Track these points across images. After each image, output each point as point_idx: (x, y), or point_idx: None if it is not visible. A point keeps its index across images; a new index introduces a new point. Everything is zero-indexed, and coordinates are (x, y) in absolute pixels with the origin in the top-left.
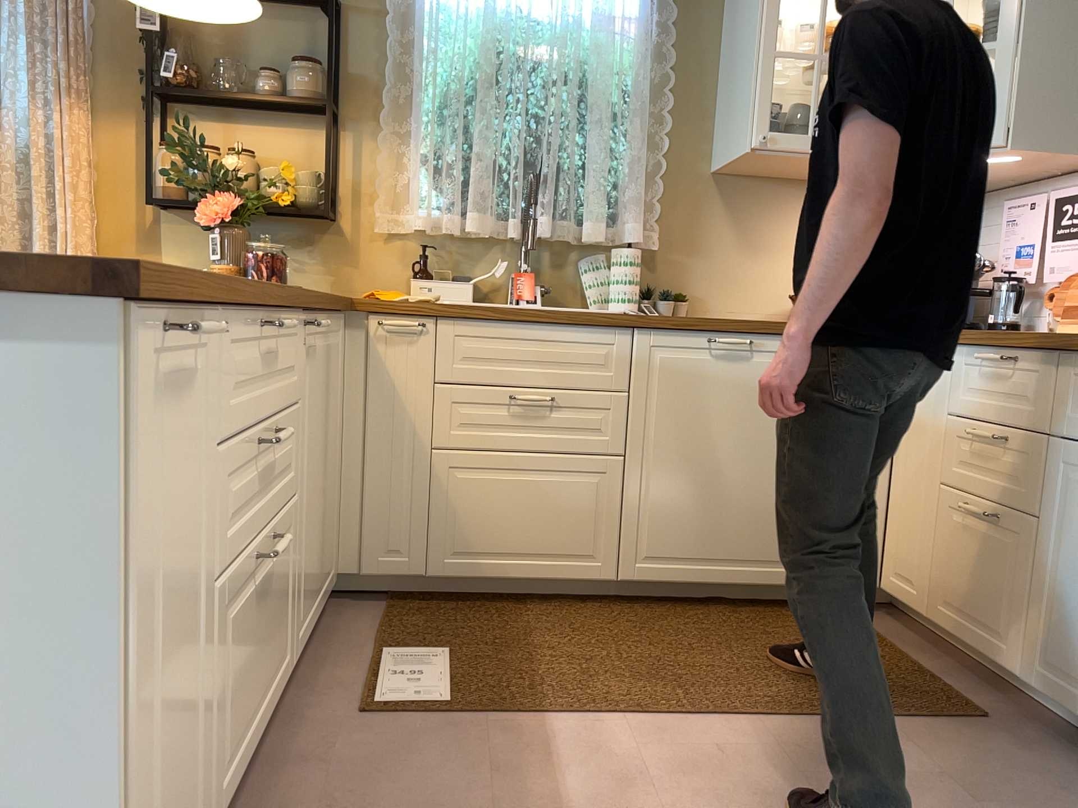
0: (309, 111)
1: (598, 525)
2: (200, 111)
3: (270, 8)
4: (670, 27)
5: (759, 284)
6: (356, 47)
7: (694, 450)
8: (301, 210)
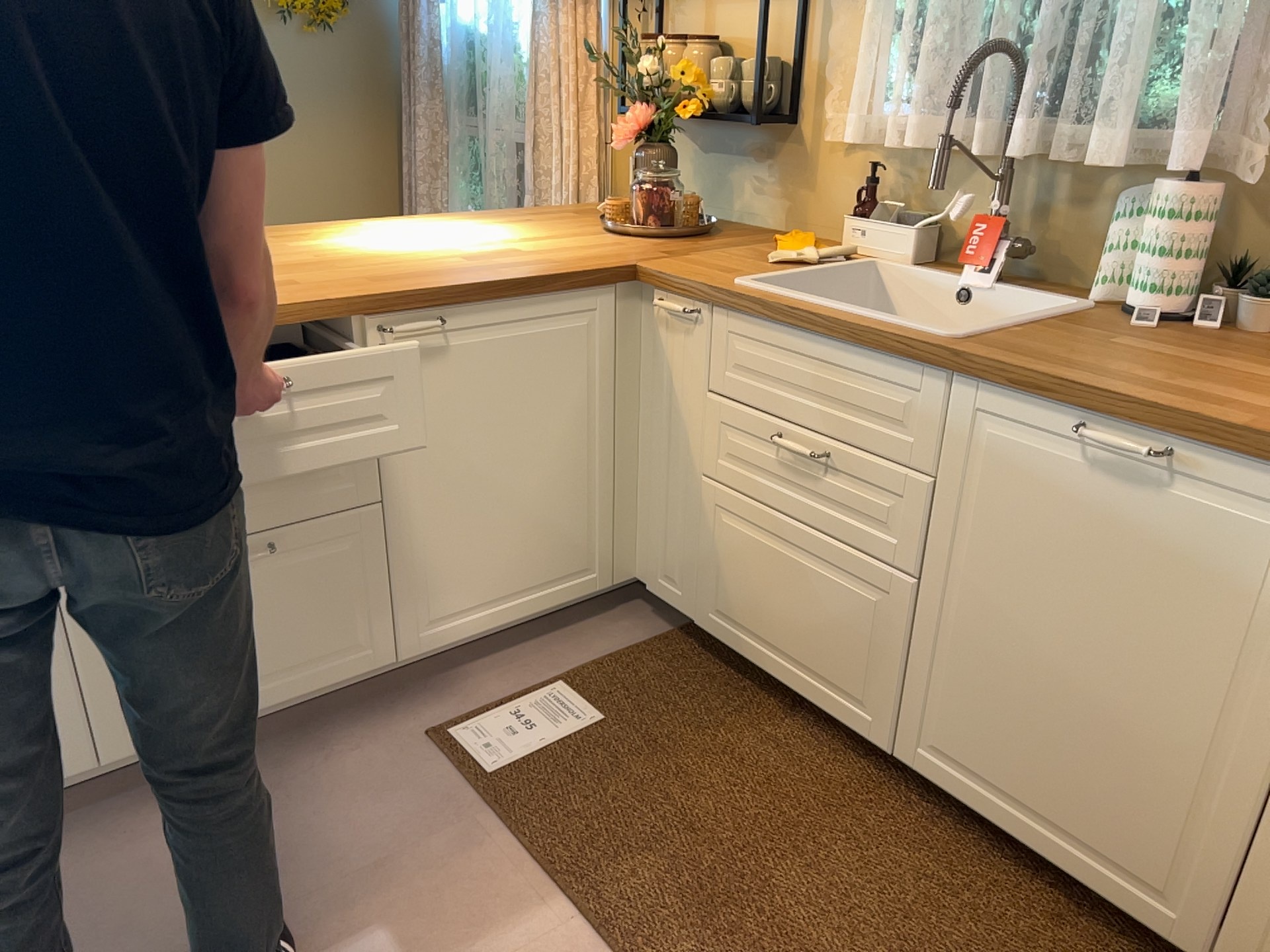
0: None
1: (872, 663)
2: None
3: None
4: None
5: None
6: None
7: (1026, 617)
8: (748, 113)
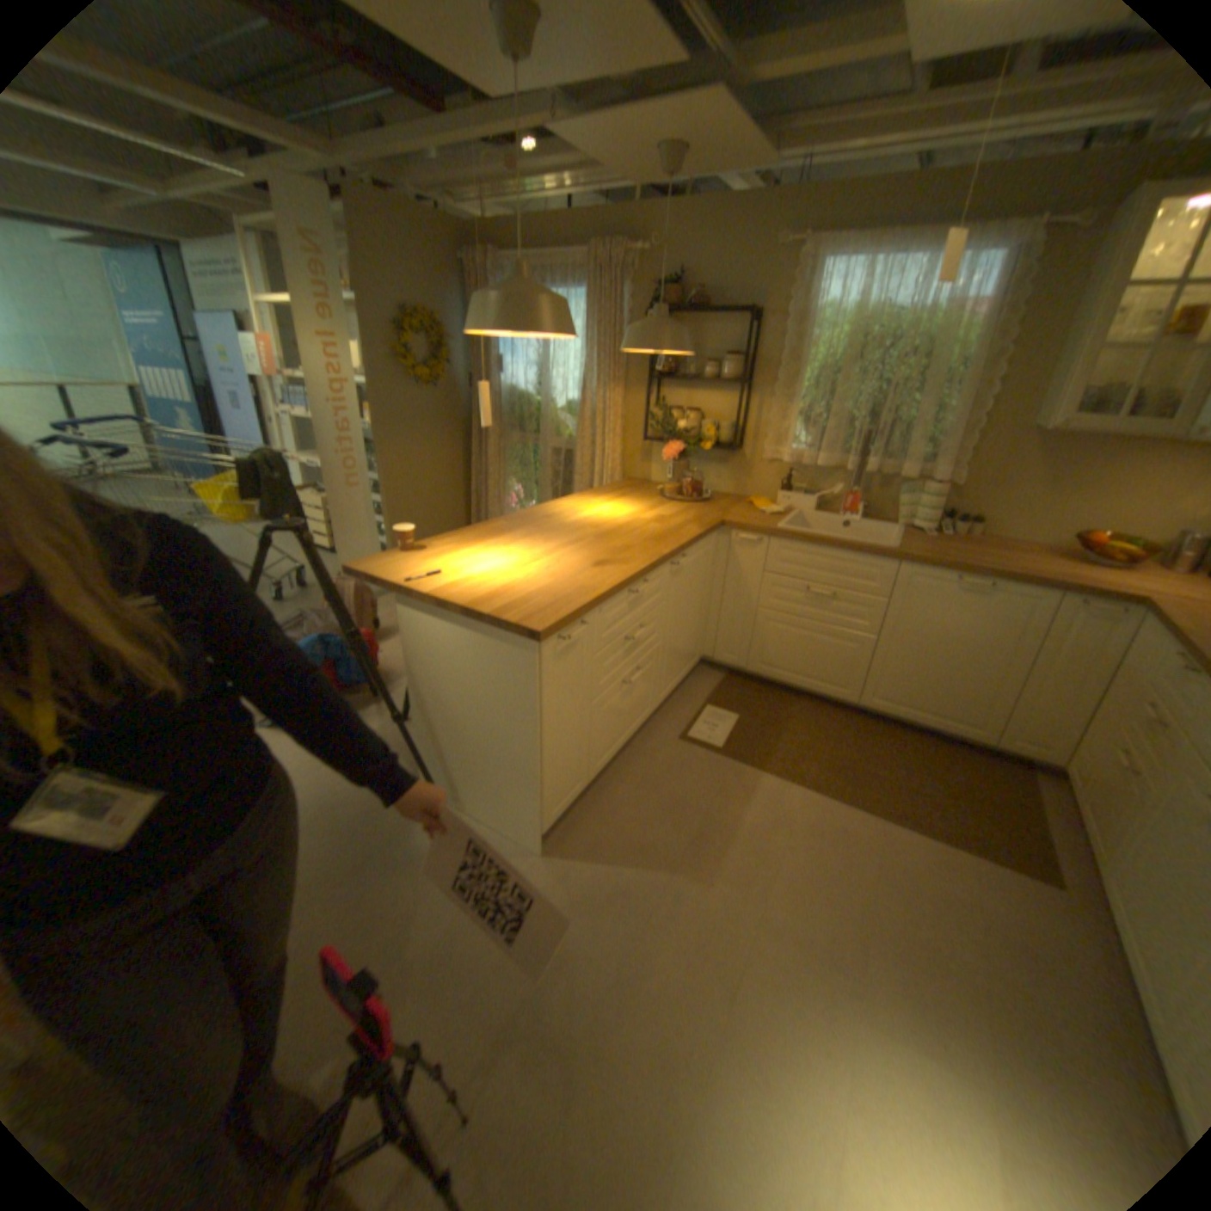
0: (732, 382)
1: (851, 672)
2: (674, 382)
3: (717, 316)
4: (1022, 304)
5: (1057, 517)
6: (766, 337)
7: (929, 645)
8: (720, 444)
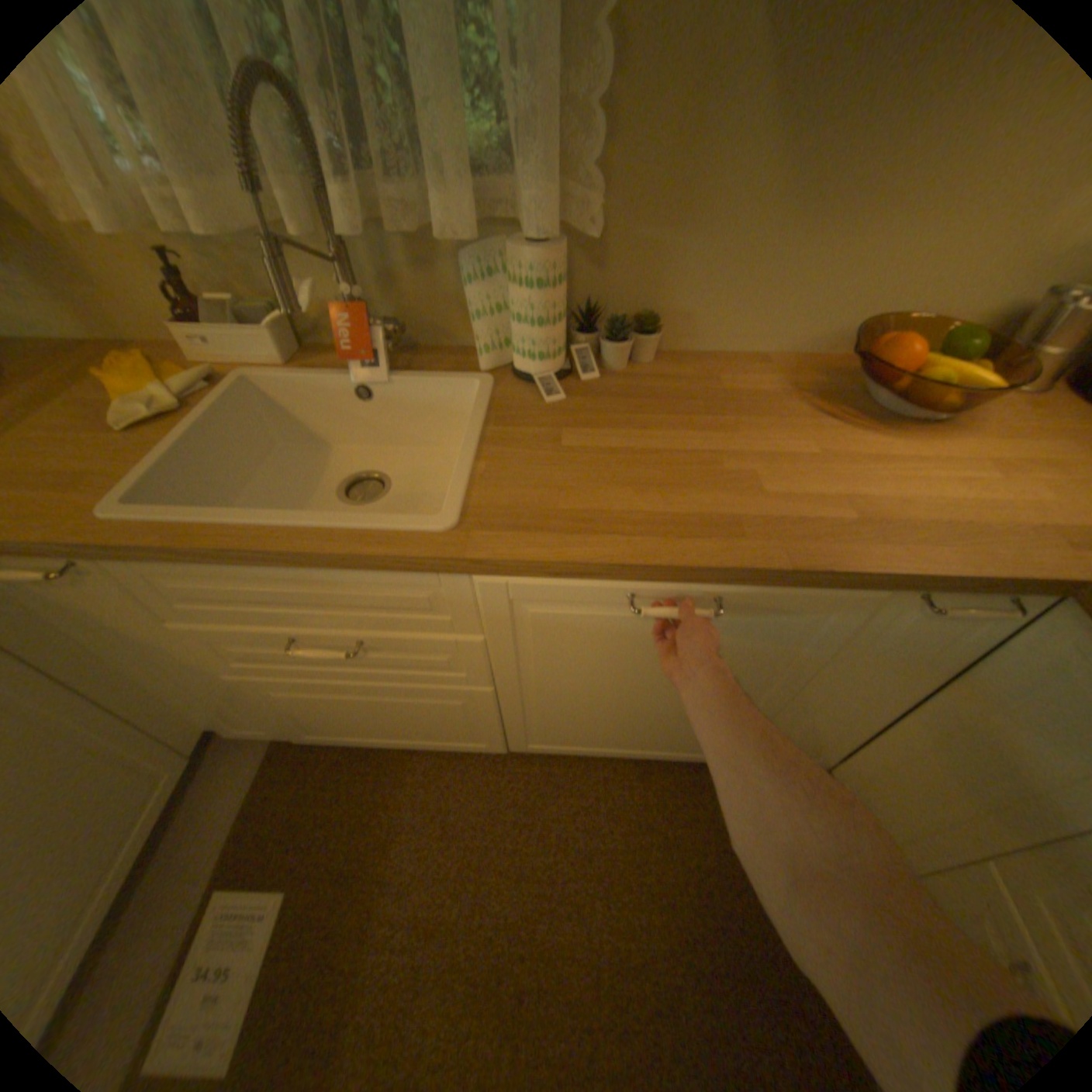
0: None
1: (472, 728)
2: None
3: None
4: None
5: (804, 284)
6: None
7: (597, 688)
8: None
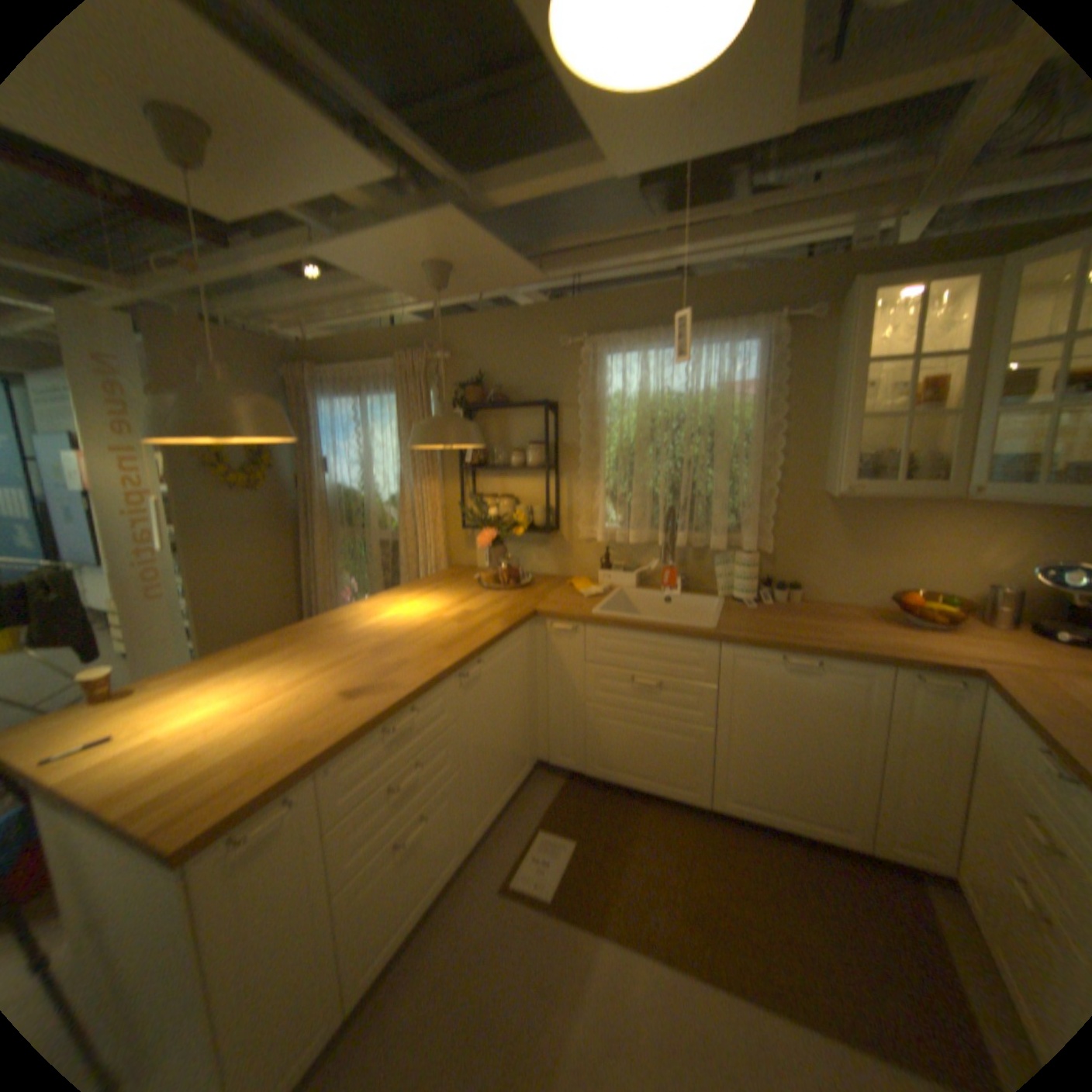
0: (540, 469)
1: (696, 772)
2: (488, 473)
3: (518, 411)
4: (784, 385)
5: (870, 577)
6: (565, 427)
7: (771, 736)
8: (537, 528)
